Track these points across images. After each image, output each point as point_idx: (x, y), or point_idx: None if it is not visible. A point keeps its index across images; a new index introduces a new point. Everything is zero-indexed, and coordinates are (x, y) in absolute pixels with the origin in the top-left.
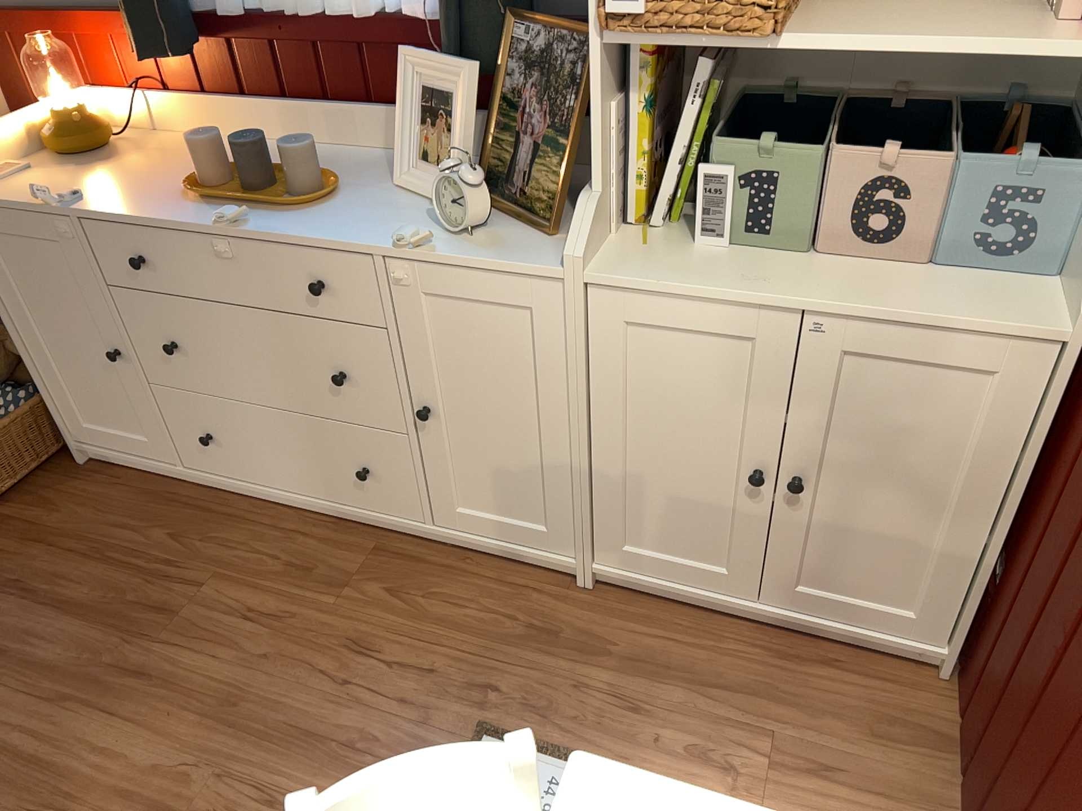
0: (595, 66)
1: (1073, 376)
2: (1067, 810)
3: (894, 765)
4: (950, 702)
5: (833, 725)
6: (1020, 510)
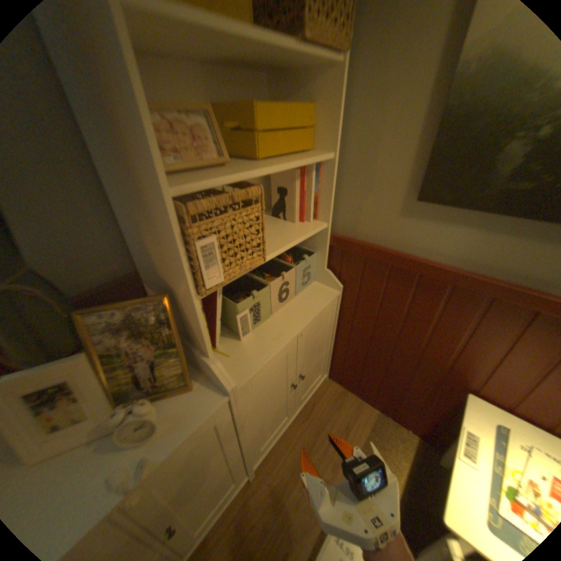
0: (195, 308)
1: (343, 299)
2: (433, 382)
3: (351, 409)
4: (336, 384)
5: (336, 418)
6: (337, 334)
